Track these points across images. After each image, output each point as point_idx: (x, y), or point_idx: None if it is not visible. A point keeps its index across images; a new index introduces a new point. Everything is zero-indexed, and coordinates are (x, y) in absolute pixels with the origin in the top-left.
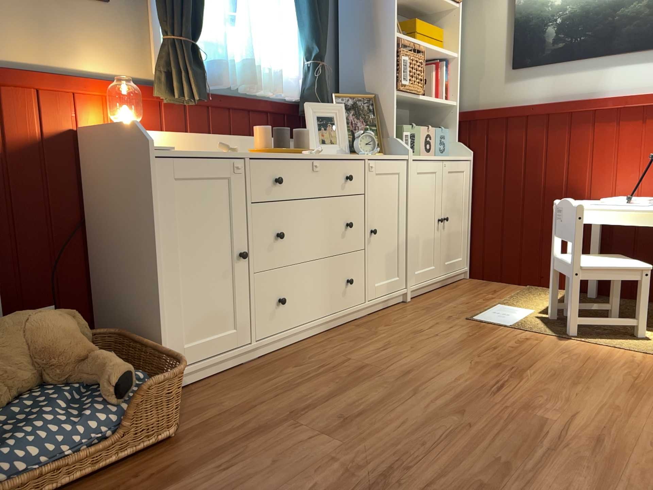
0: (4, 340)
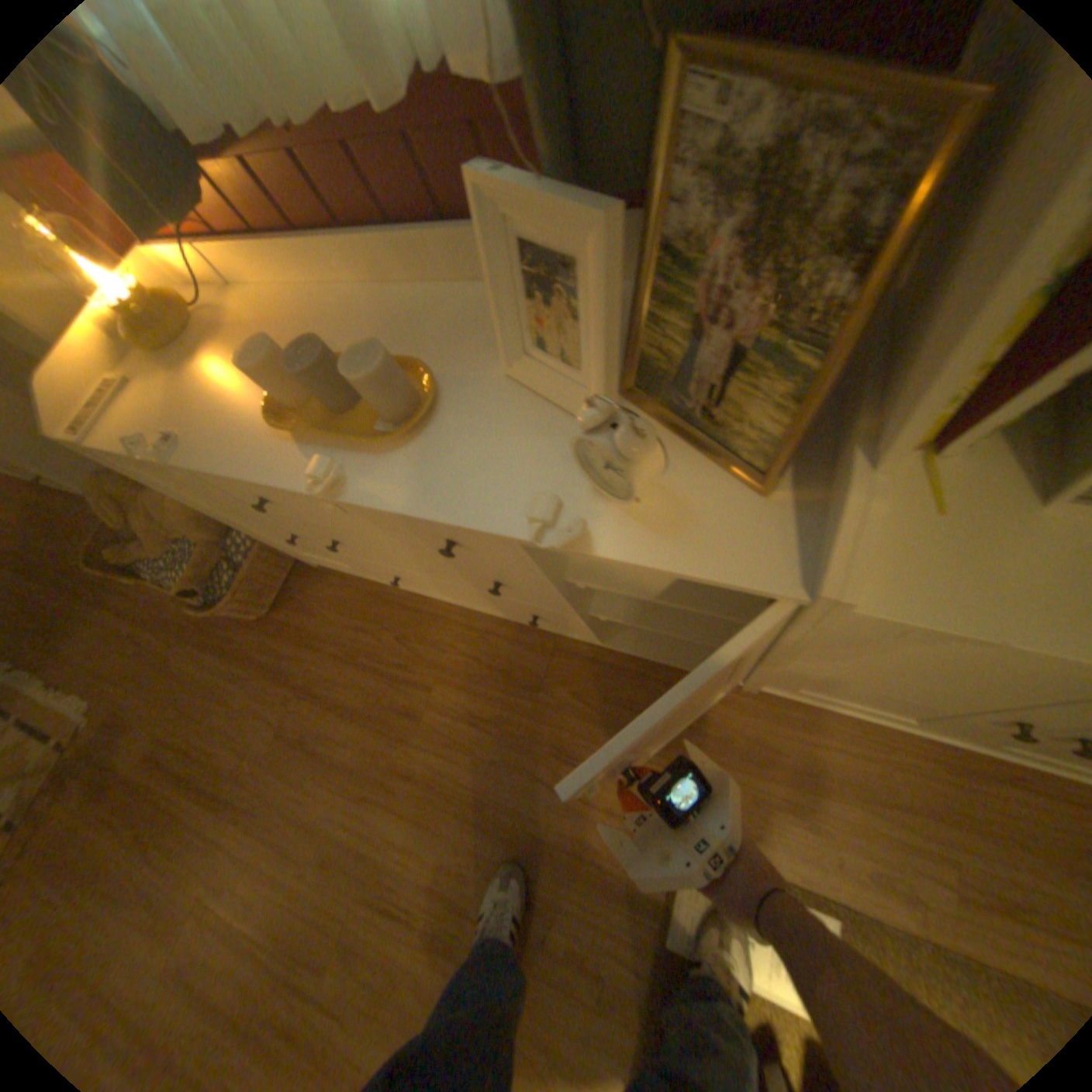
0: (160, 506)
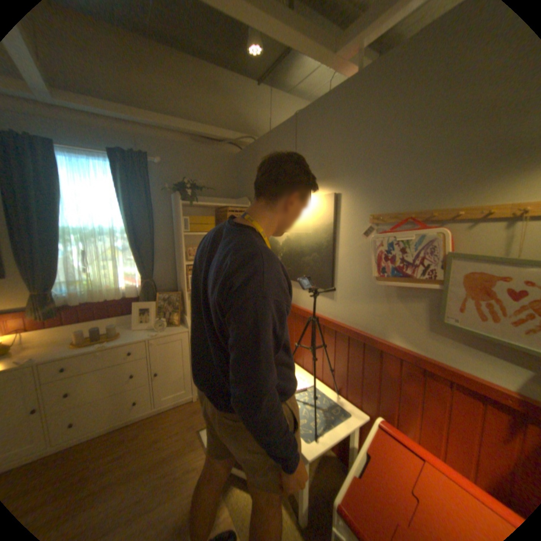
0: None
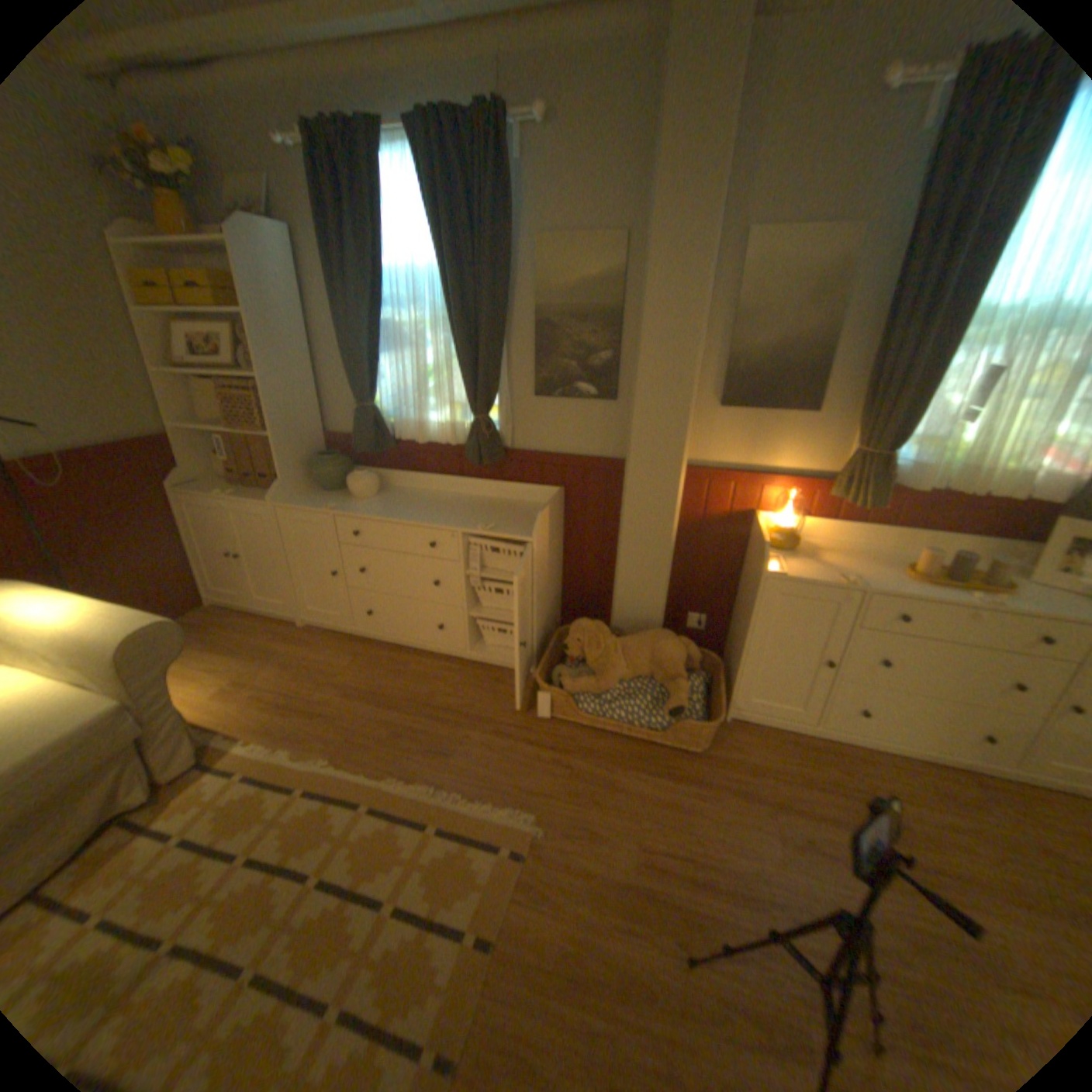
0: (644, 648)
